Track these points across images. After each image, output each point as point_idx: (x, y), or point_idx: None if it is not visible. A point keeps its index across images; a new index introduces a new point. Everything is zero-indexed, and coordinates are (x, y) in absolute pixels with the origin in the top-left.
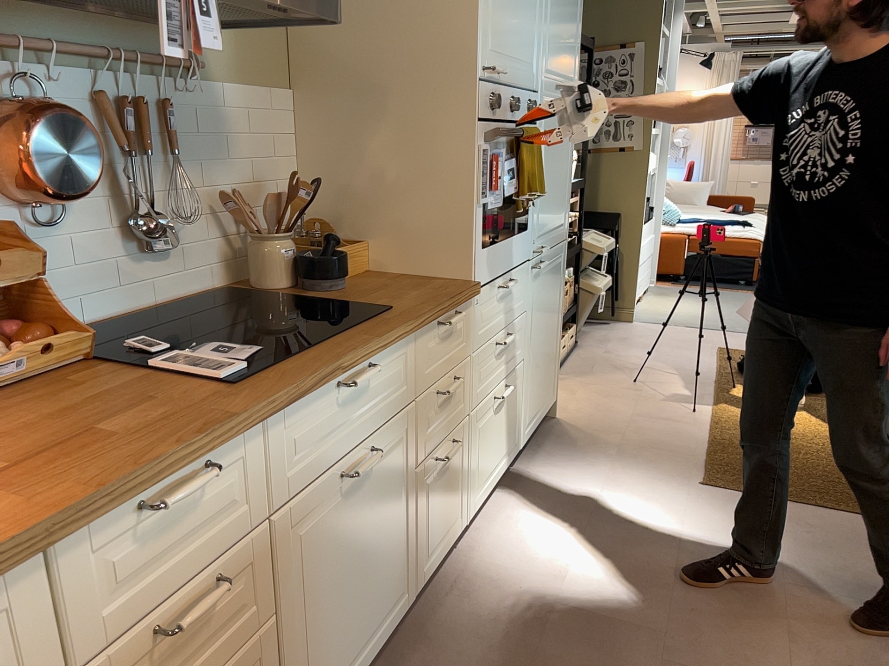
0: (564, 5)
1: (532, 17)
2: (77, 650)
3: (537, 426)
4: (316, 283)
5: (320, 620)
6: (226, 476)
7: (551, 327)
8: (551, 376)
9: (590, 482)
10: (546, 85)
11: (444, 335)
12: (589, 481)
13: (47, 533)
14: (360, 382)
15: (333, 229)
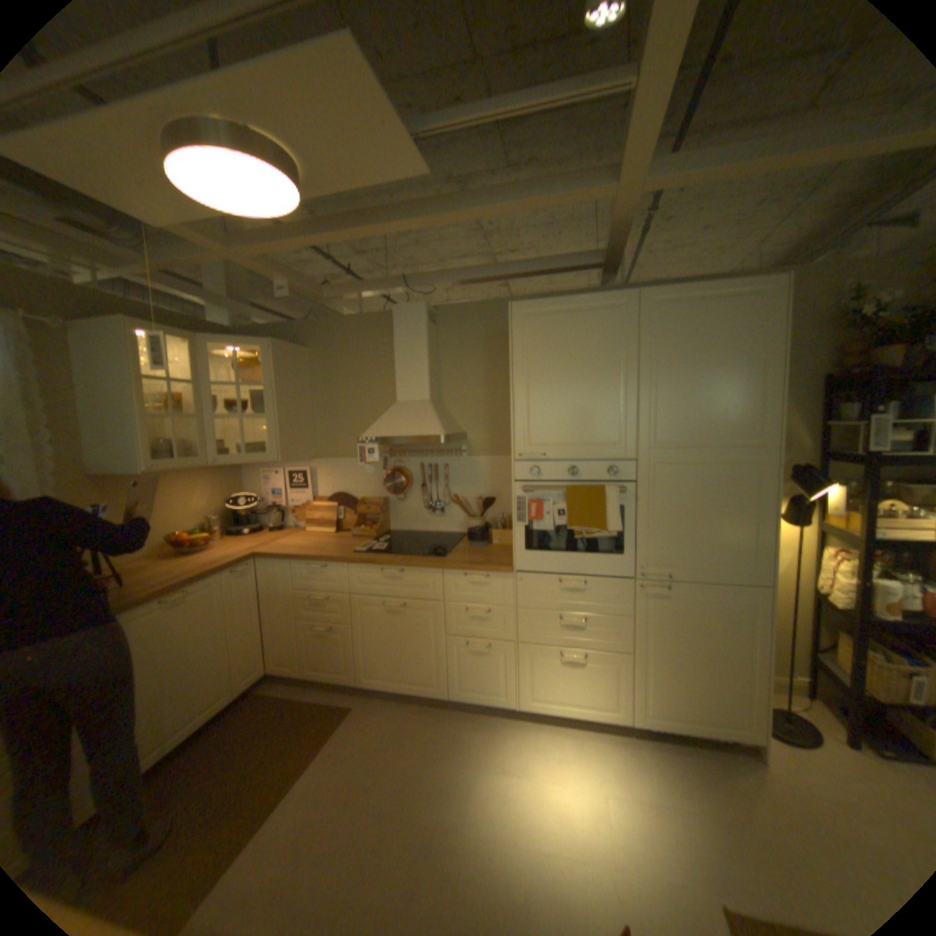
0: (701, 387)
1: (606, 413)
2: (294, 587)
3: (686, 736)
4: (468, 542)
5: (373, 649)
6: (334, 574)
7: (718, 659)
8: (734, 711)
9: (649, 796)
10: (651, 454)
11: (472, 583)
12: (650, 795)
13: (286, 558)
14: (394, 575)
15: (507, 522)
